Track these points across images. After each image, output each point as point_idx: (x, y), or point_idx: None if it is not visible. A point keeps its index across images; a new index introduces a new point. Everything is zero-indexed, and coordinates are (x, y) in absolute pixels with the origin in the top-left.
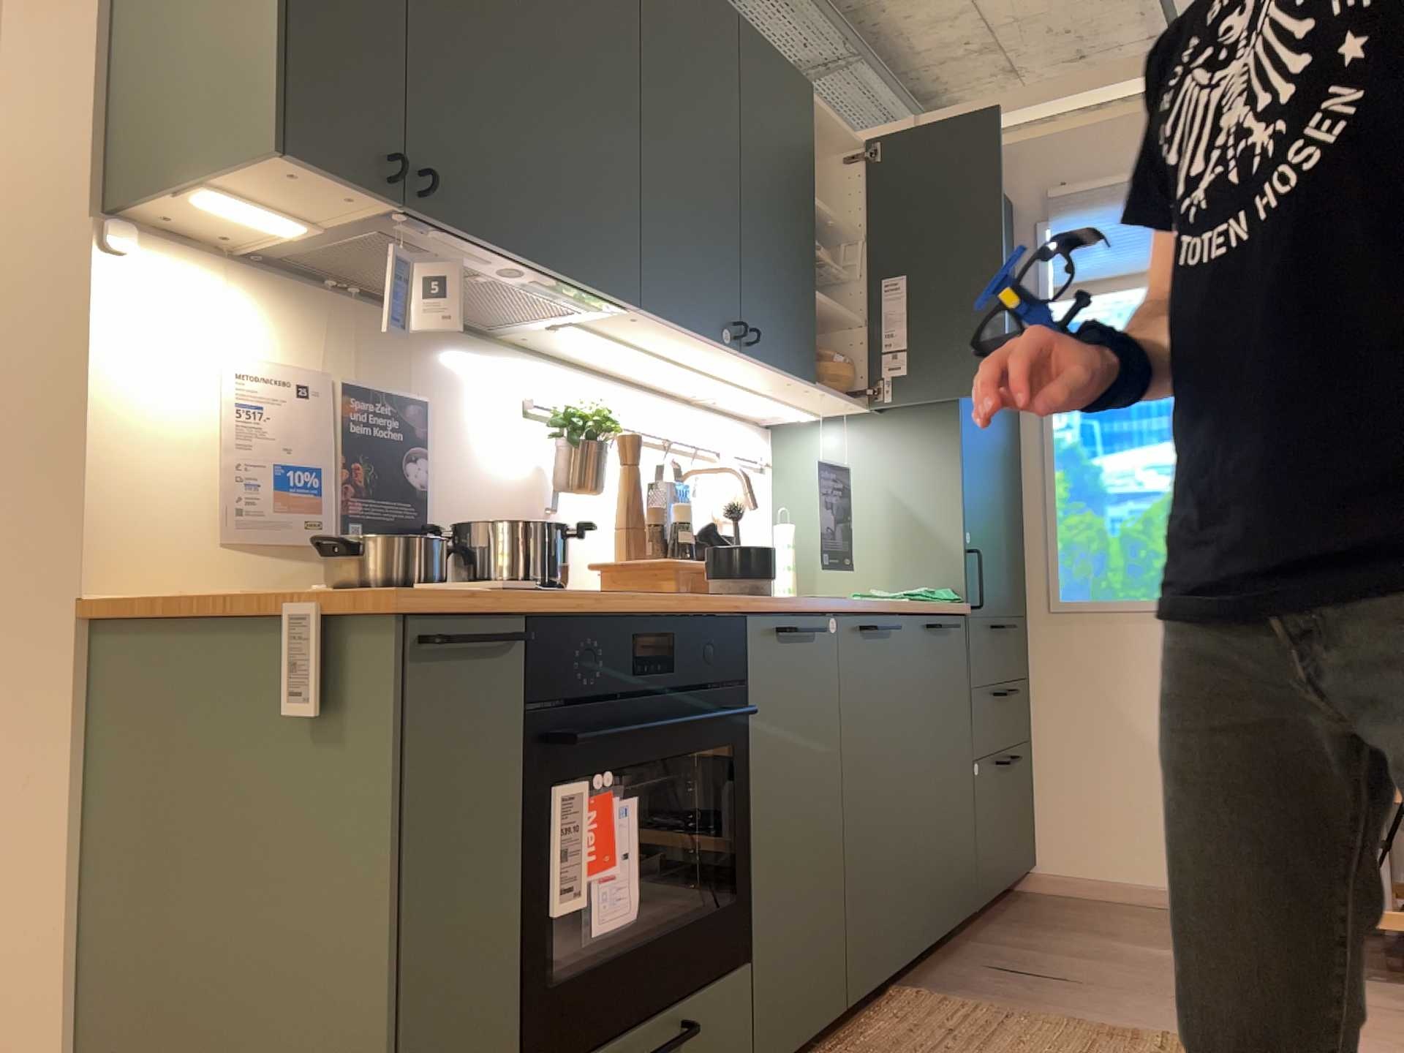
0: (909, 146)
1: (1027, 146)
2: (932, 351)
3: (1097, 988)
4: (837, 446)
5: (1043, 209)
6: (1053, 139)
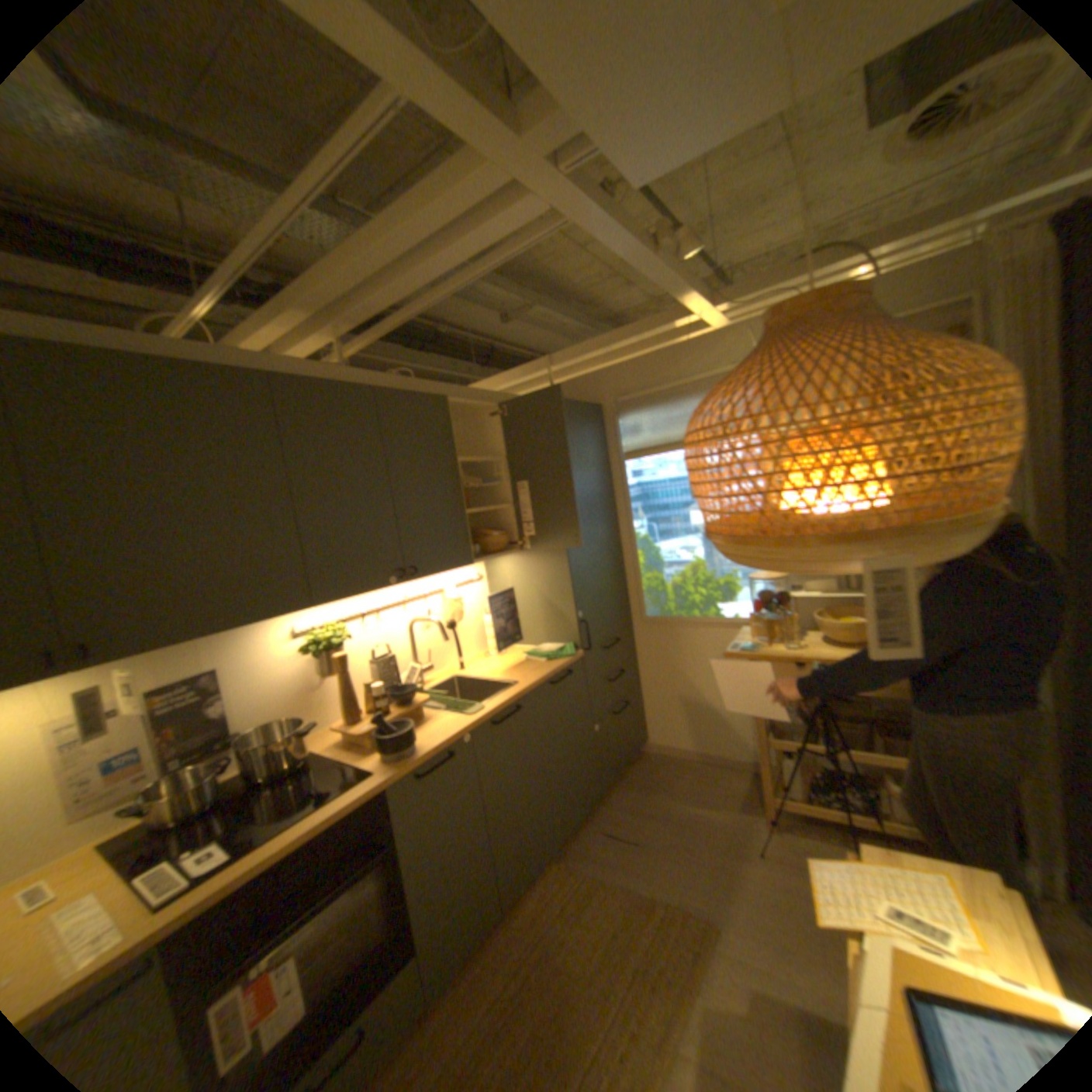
0: (523, 402)
1: (605, 370)
2: (548, 518)
3: (649, 854)
4: (512, 567)
5: (616, 407)
6: (617, 366)
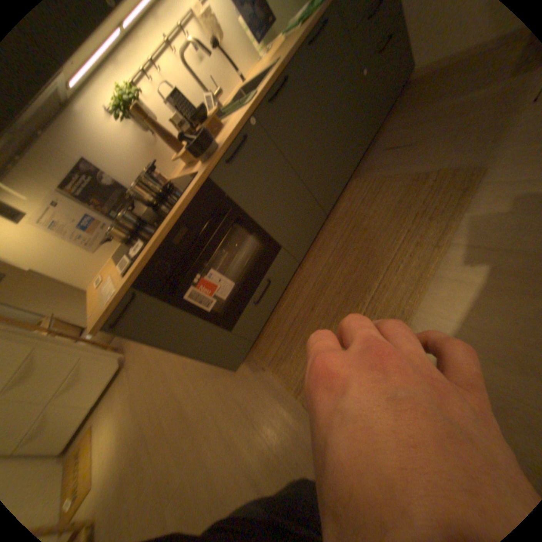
0: None
1: None
2: None
3: (421, 144)
4: None
5: None
6: None
